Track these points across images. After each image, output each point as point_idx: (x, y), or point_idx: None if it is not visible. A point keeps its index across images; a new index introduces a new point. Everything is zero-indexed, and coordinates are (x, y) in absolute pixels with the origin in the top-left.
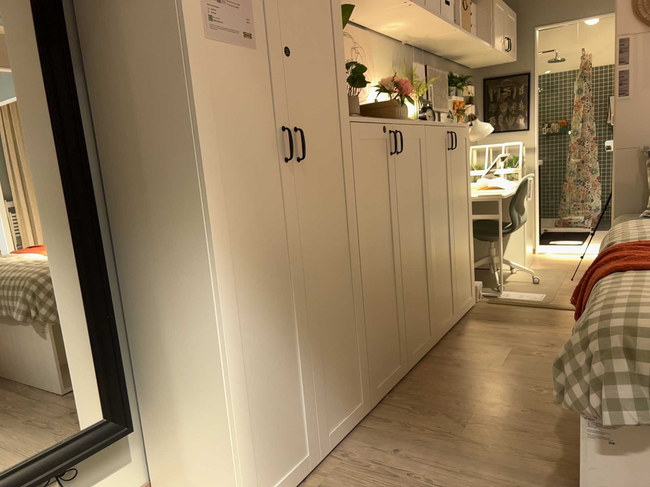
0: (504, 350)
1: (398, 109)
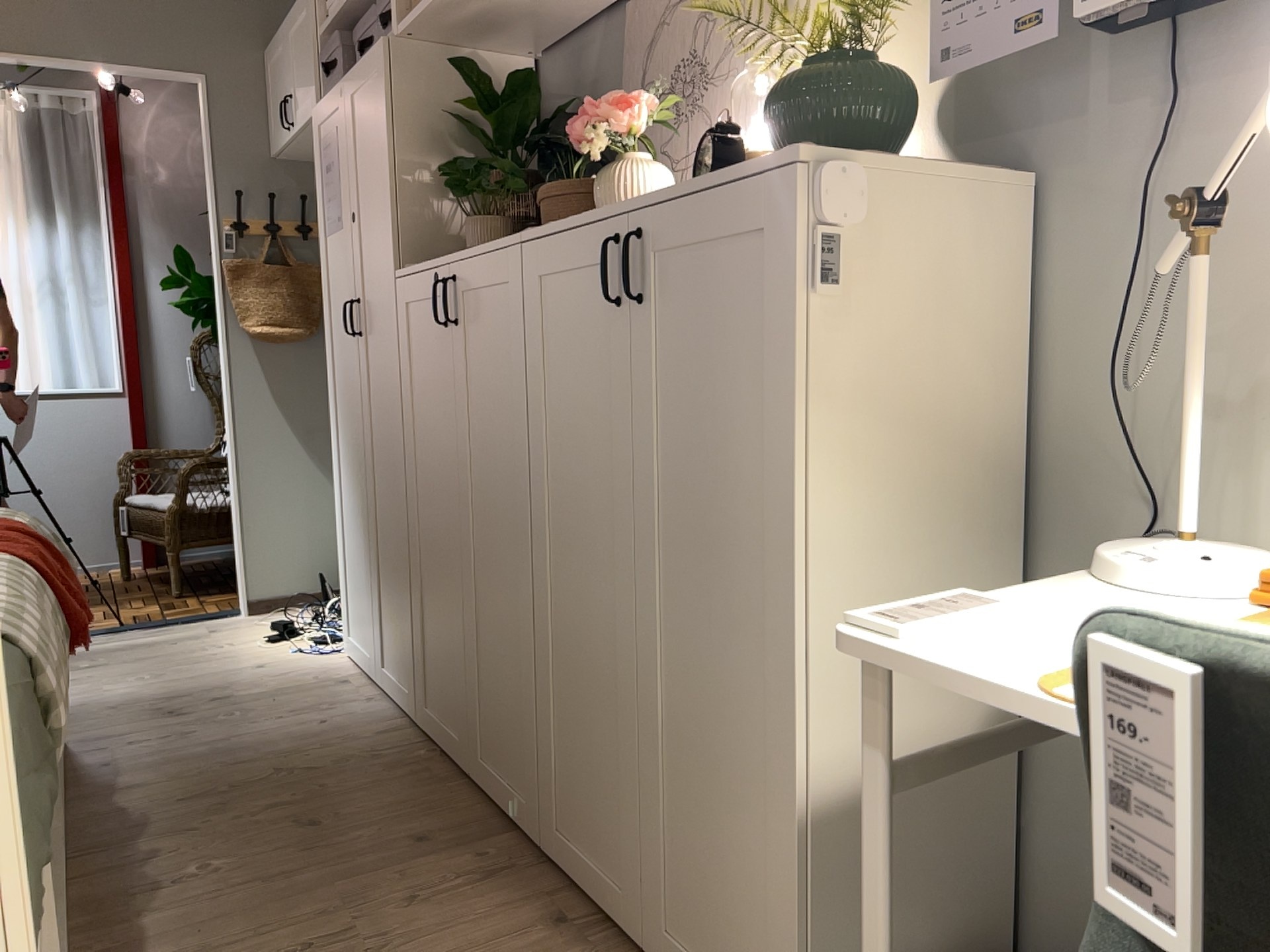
0: (379, 942)
1: (597, 193)
